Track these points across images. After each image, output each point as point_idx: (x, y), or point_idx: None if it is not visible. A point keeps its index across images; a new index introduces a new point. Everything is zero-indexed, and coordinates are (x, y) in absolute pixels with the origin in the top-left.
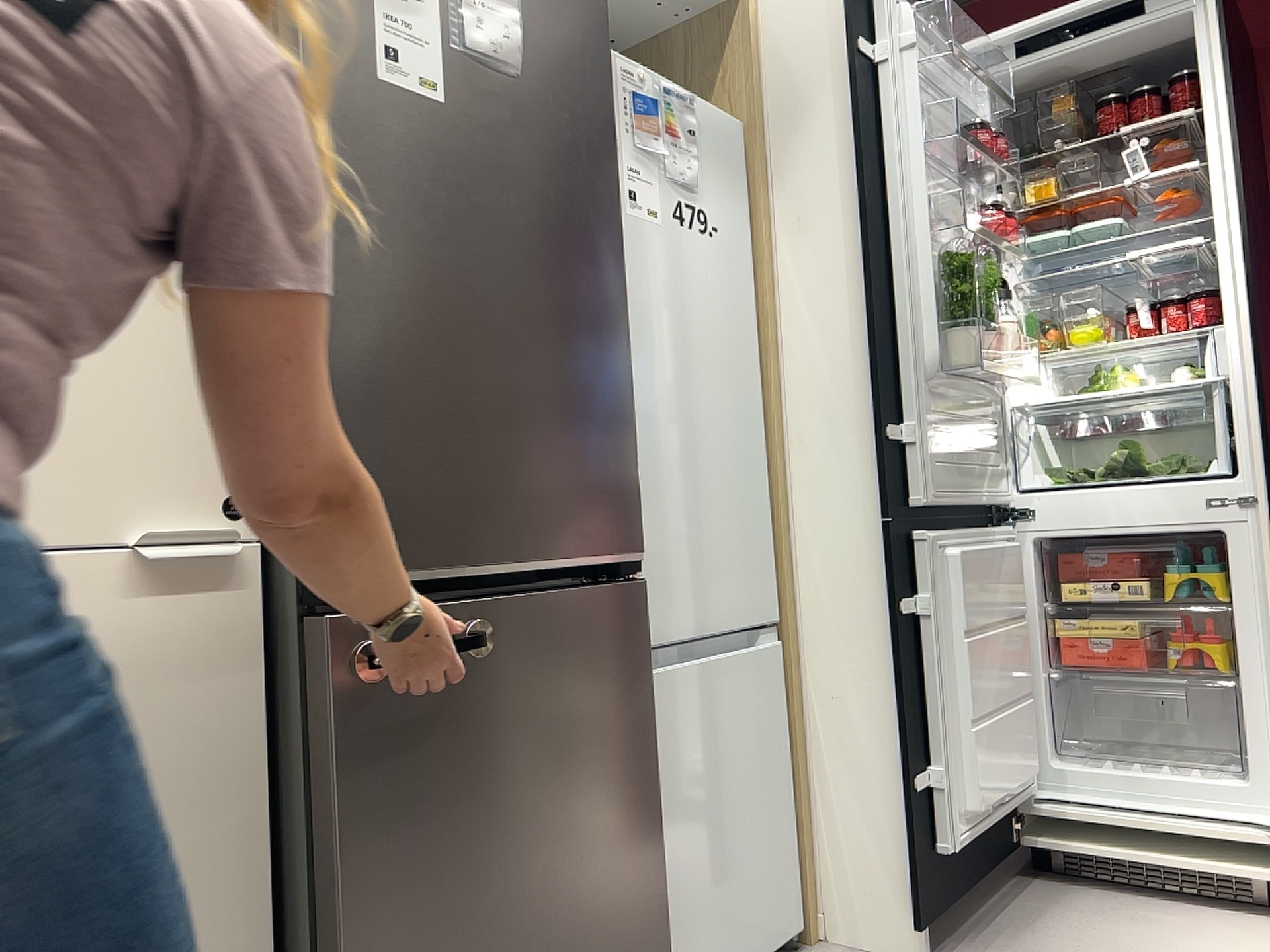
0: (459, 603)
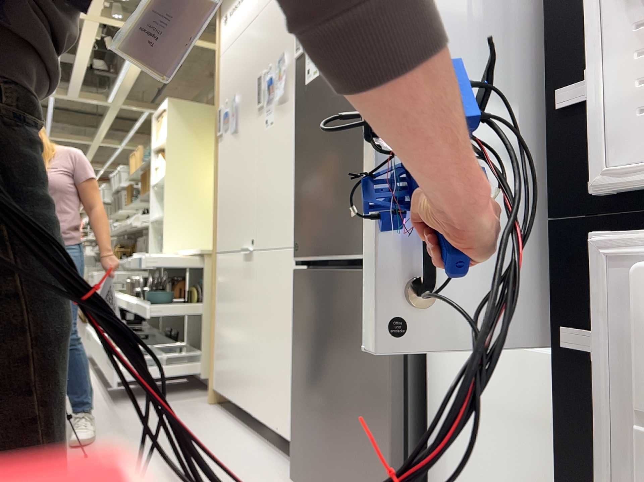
0: (334, 272)
